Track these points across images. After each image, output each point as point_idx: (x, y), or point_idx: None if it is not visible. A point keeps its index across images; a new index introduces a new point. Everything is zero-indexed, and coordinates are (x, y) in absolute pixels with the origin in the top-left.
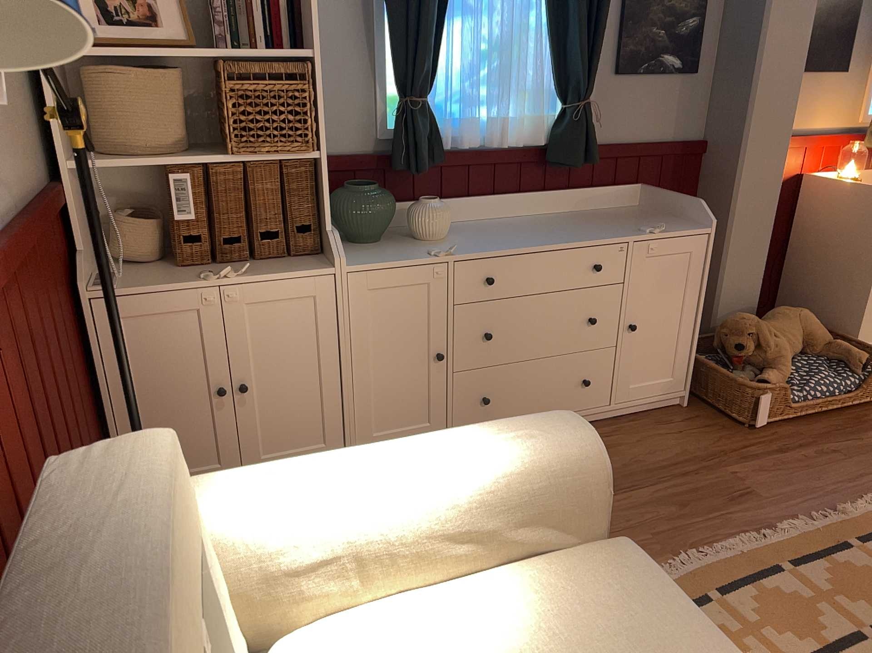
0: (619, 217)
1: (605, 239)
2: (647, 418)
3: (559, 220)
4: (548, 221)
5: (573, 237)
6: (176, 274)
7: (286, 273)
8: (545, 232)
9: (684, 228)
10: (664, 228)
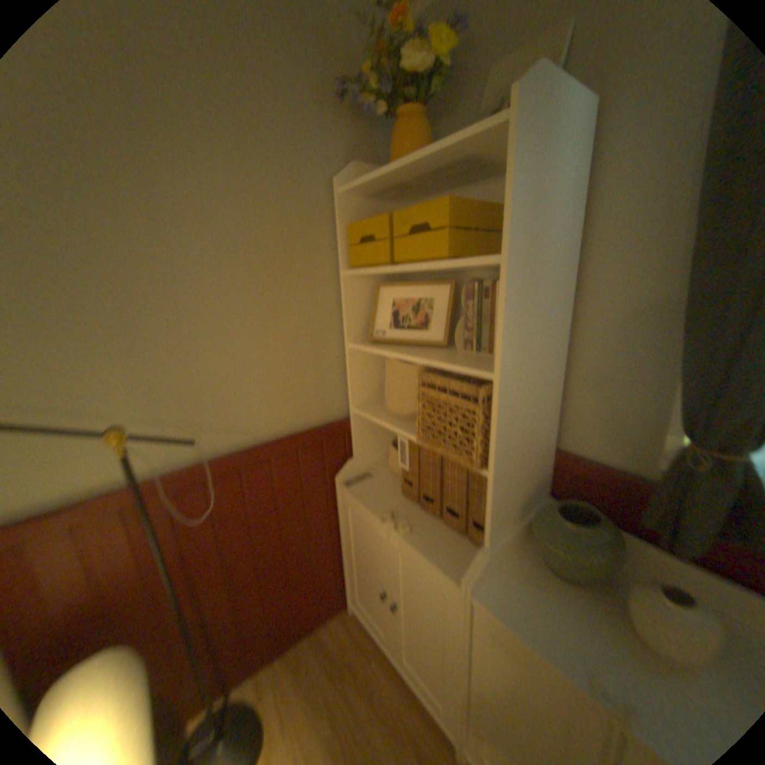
0: None
1: None
2: None
3: None
4: None
5: None
6: (392, 499)
7: (434, 558)
8: None
9: None
10: None
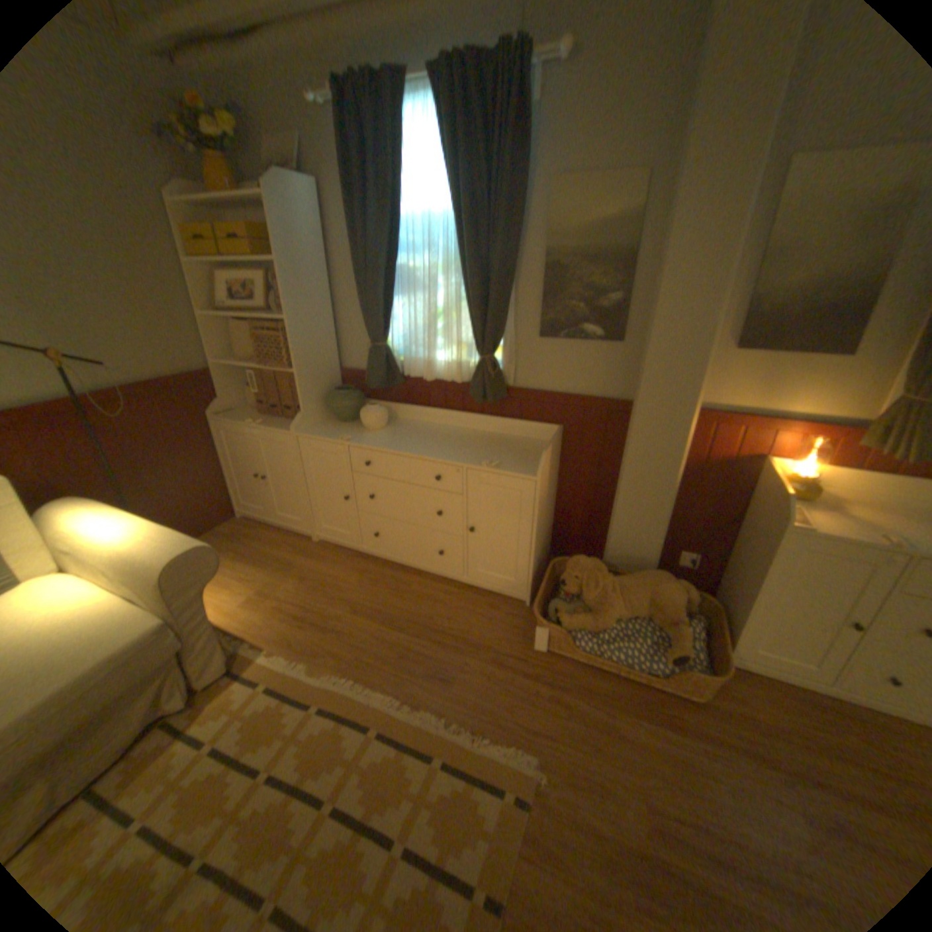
0: (513, 447)
1: (448, 460)
2: (490, 598)
3: (470, 437)
4: (462, 436)
5: (434, 452)
6: (250, 416)
7: (276, 428)
8: (434, 443)
9: (520, 470)
10: (493, 465)
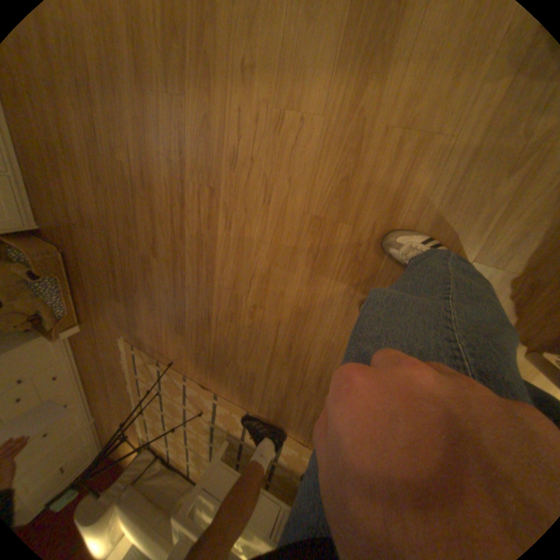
0: None
1: None
2: (67, 342)
3: None
4: None
5: None
6: None
7: None
8: None
9: None
10: None
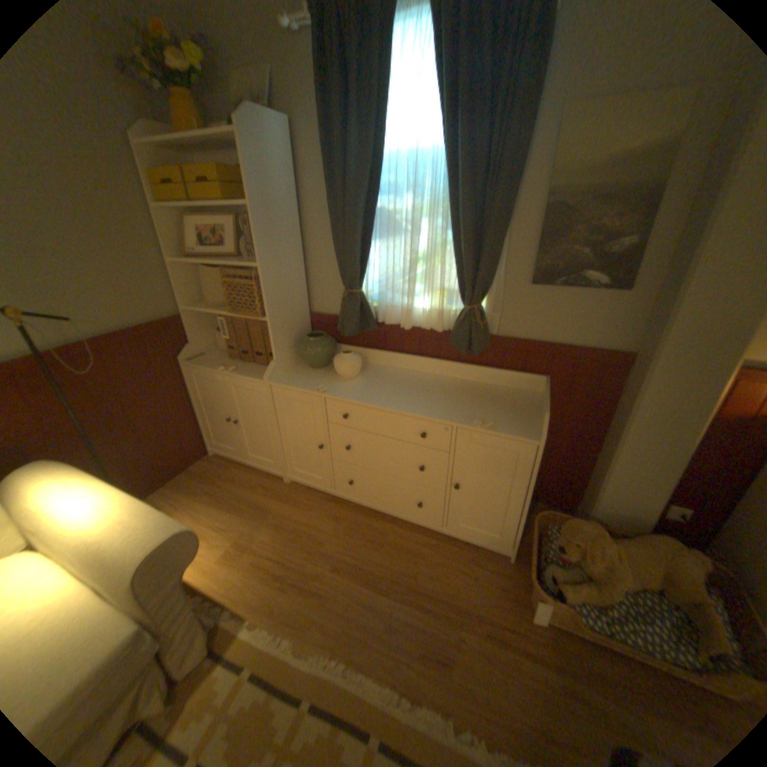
0: (498, 399)
1: (436, 416)
2: (471, 551)
3: (449, 386)
4: (440, 384)
5: (418, 406)
6: (222, 360)
7: (249, 375)
8: (414, 394)
9: (518, 431)
10: (489, 426)
